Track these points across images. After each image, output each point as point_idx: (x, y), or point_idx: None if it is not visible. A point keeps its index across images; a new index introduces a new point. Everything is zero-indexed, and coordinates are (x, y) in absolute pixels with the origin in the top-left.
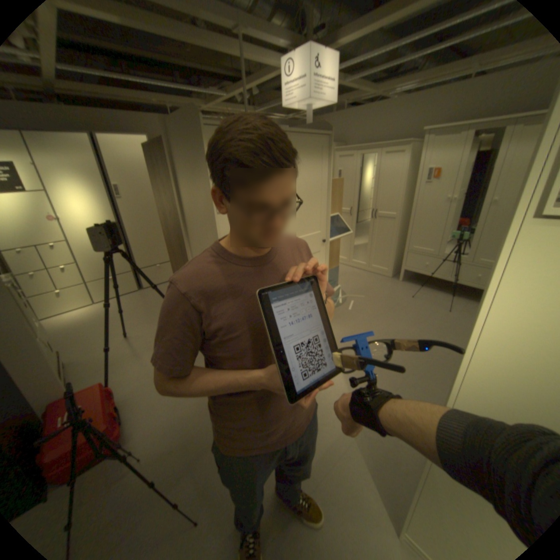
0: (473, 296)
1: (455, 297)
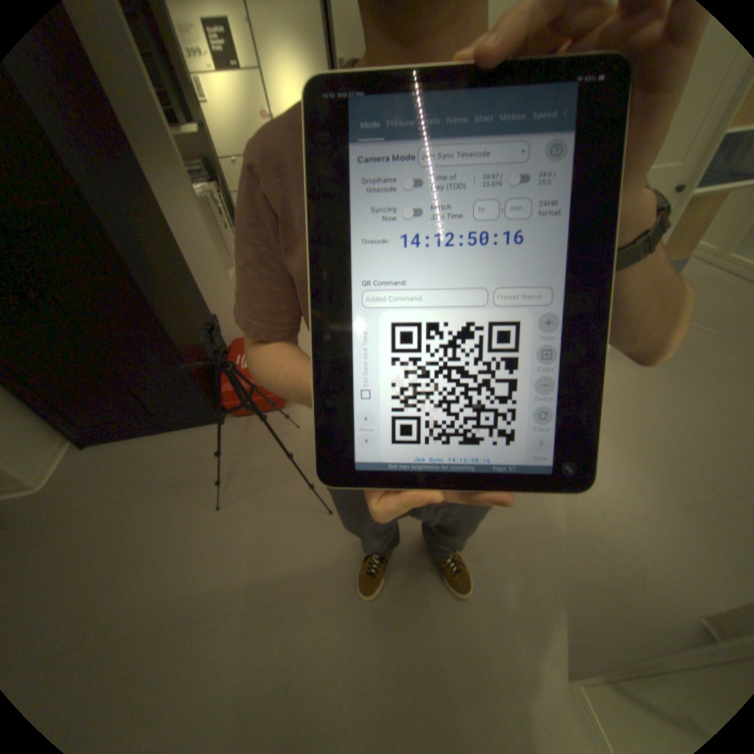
0: None
1: None
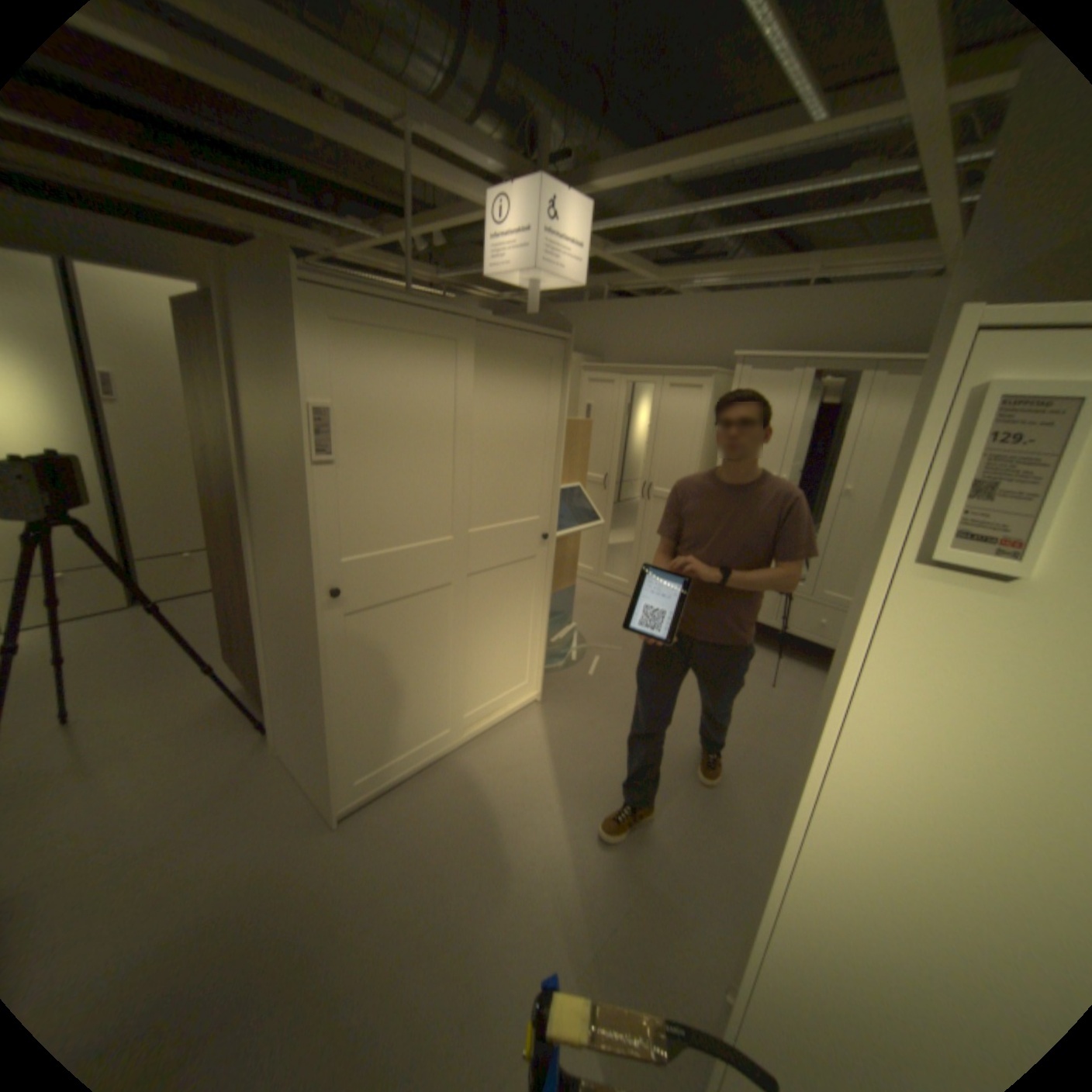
0: (812, 657)
1: (782, 659)
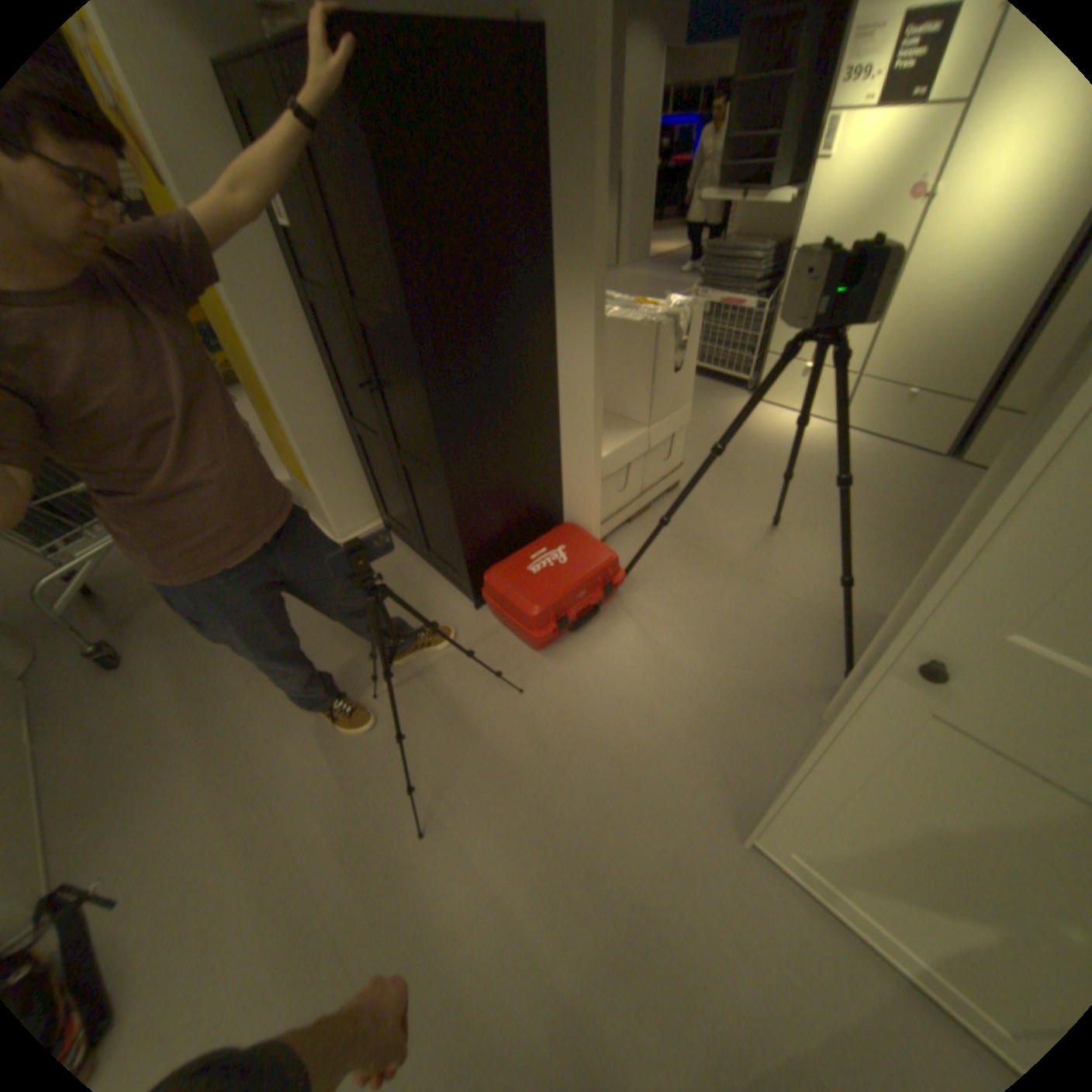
0: None
1: None
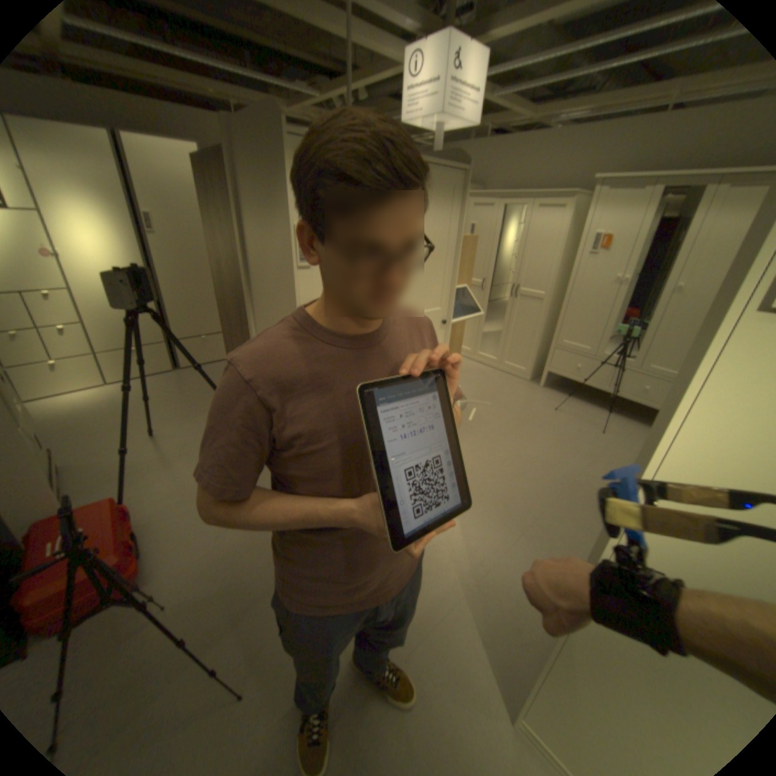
0: (635, 414)
1: (611, 414)
